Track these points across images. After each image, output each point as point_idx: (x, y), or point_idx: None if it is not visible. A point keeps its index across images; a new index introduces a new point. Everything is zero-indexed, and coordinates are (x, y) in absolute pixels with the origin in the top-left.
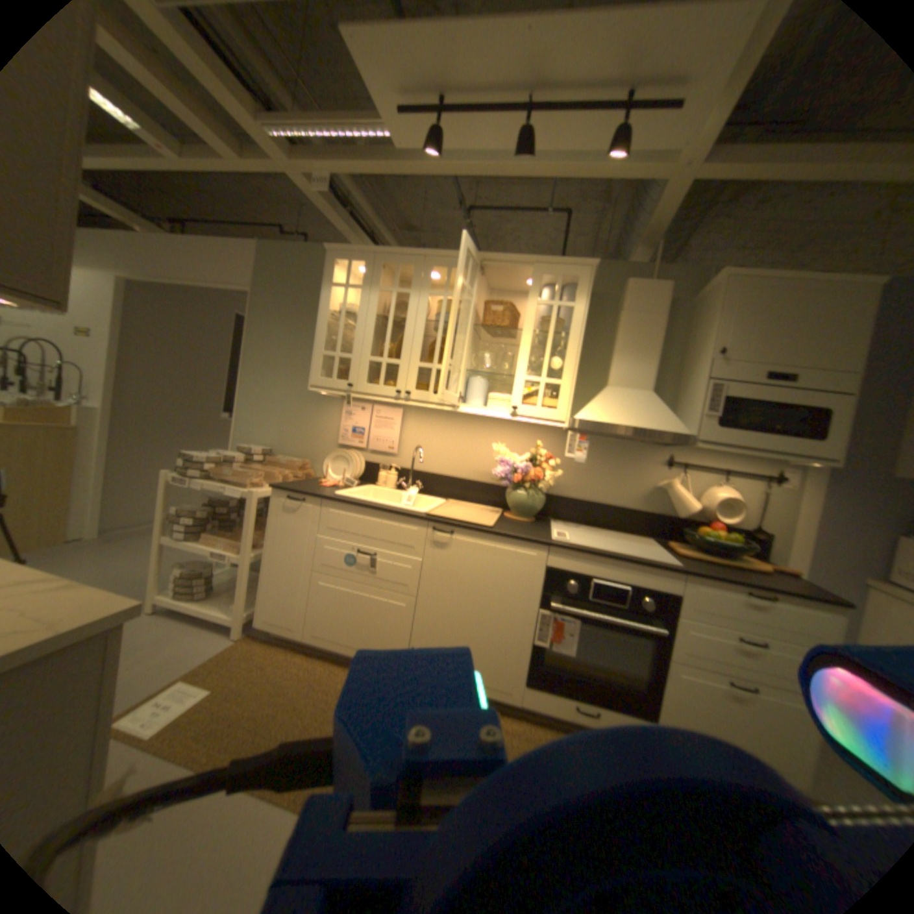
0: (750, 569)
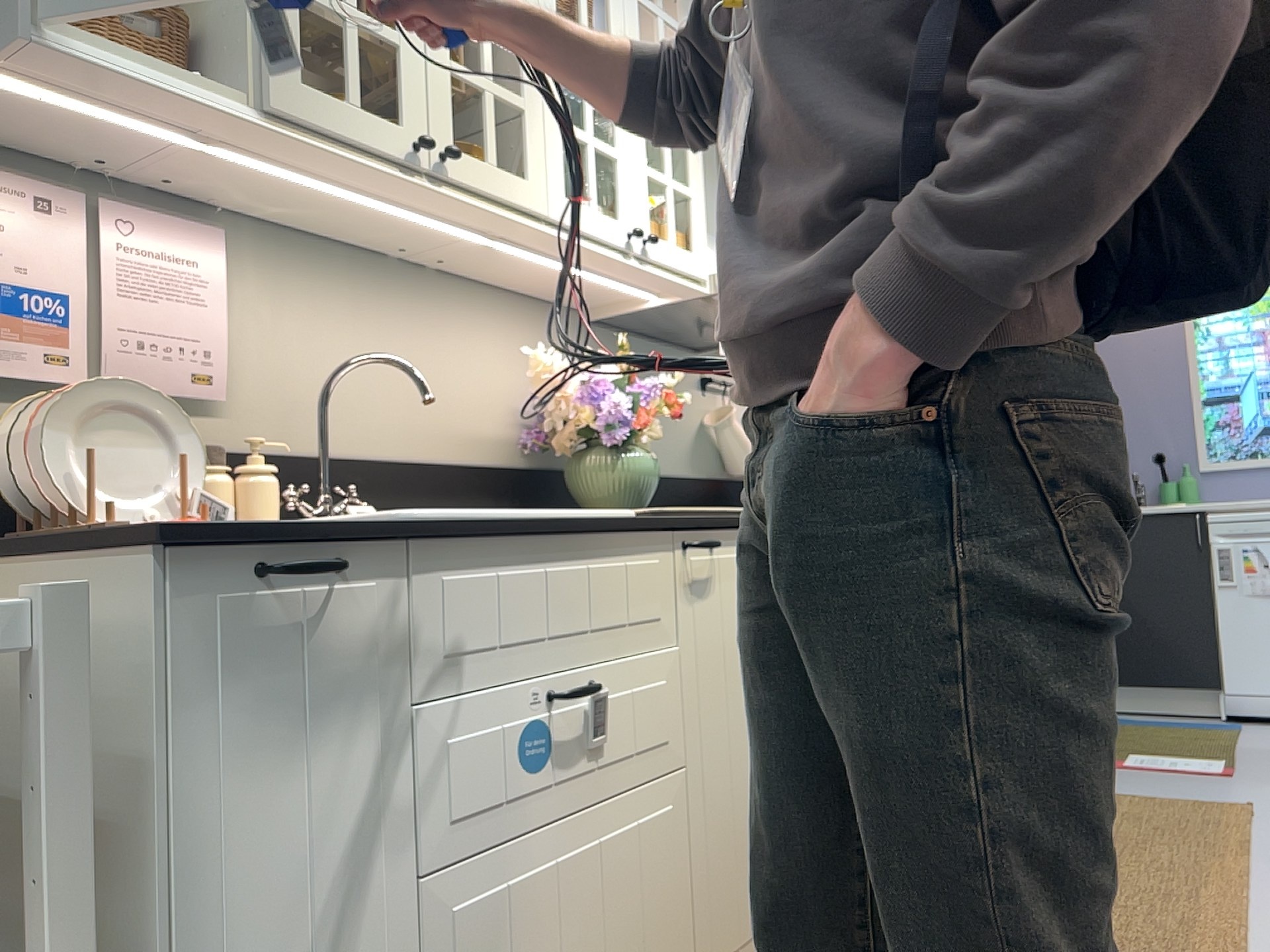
0: None
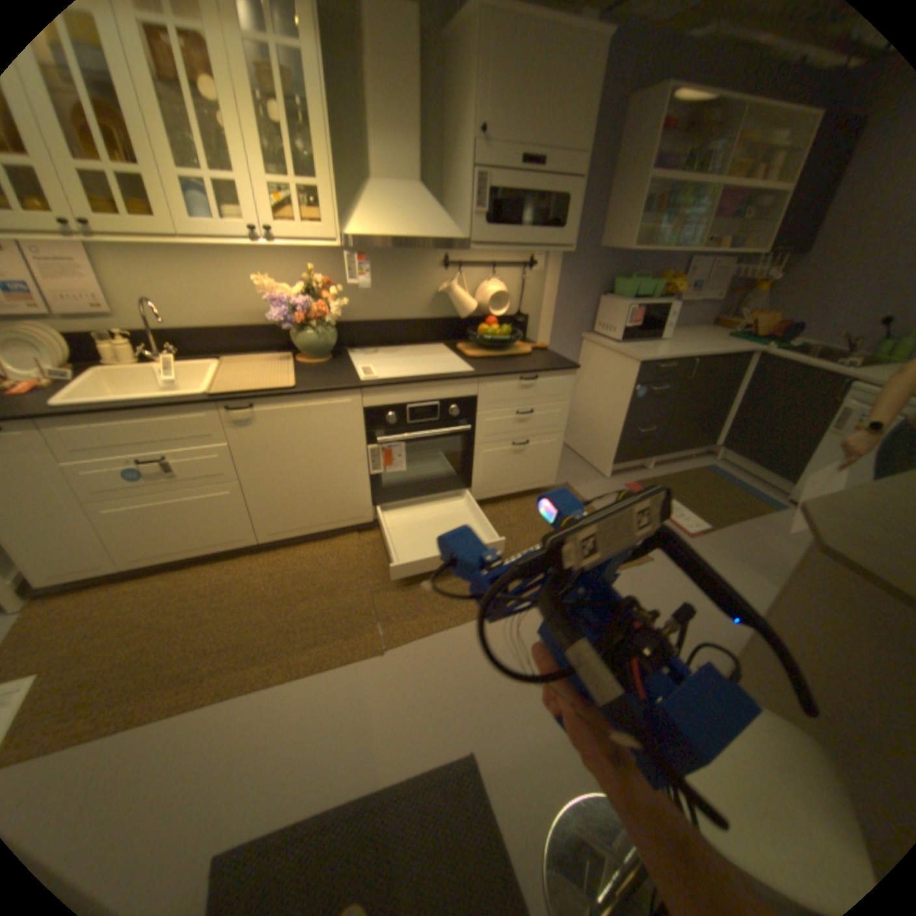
0: (517, 354)
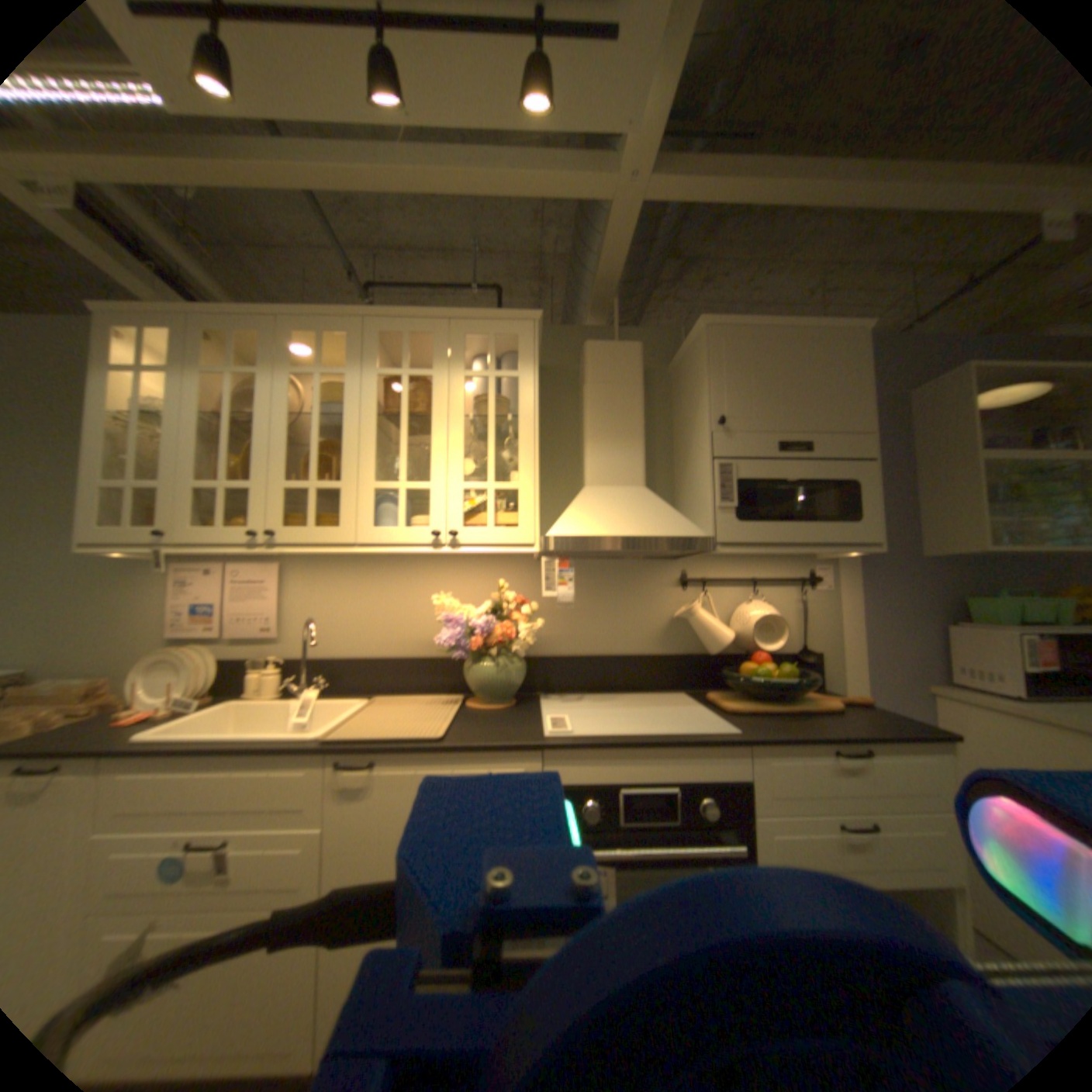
0: (817, 710)
